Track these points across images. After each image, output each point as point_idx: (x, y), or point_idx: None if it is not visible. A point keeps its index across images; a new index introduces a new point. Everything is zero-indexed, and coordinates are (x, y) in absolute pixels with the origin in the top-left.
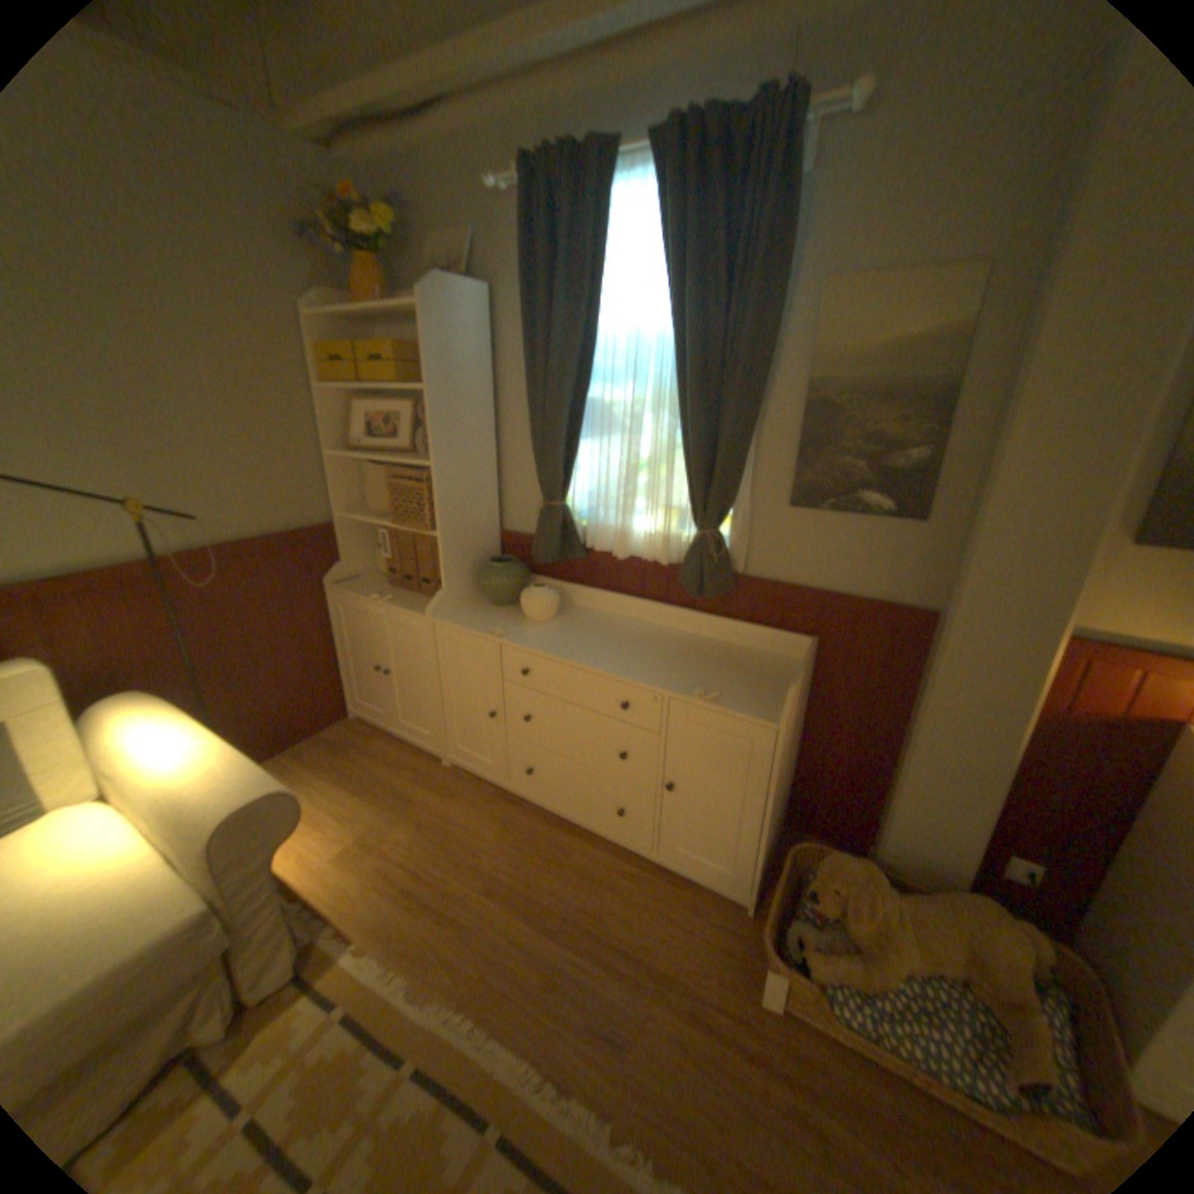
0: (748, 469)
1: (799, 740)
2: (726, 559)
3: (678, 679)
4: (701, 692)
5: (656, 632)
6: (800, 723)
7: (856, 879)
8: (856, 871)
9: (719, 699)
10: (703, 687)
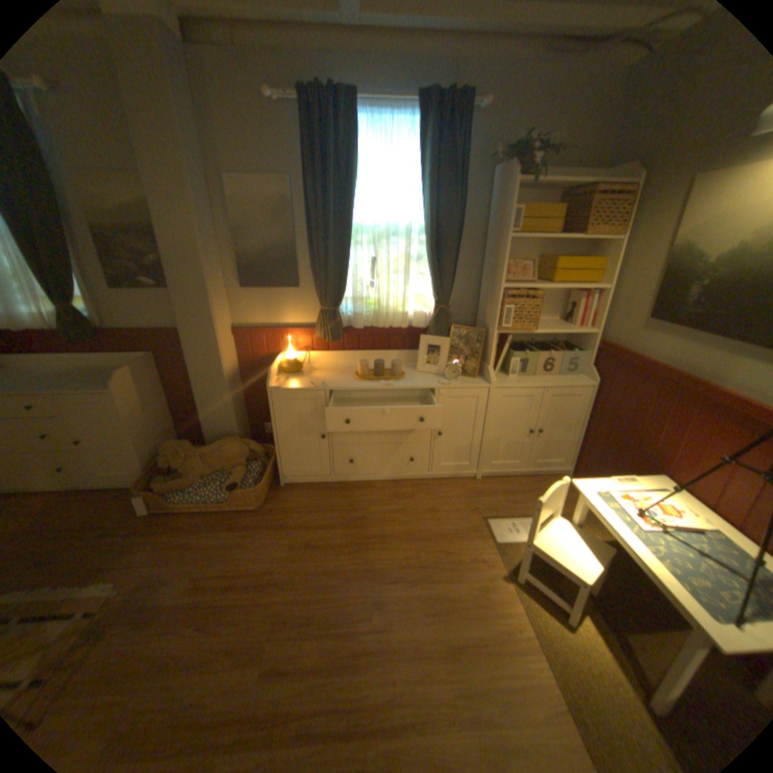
0: (76, 272)
1: (166, 405)
2: (83, 321)
3: (60, 387)
4: (69, 388)
5: (62, 370)
6: (159, 396)
7: (172, 447)
8: (172, 444)
9: (81, 389)
10: (73, 386)
